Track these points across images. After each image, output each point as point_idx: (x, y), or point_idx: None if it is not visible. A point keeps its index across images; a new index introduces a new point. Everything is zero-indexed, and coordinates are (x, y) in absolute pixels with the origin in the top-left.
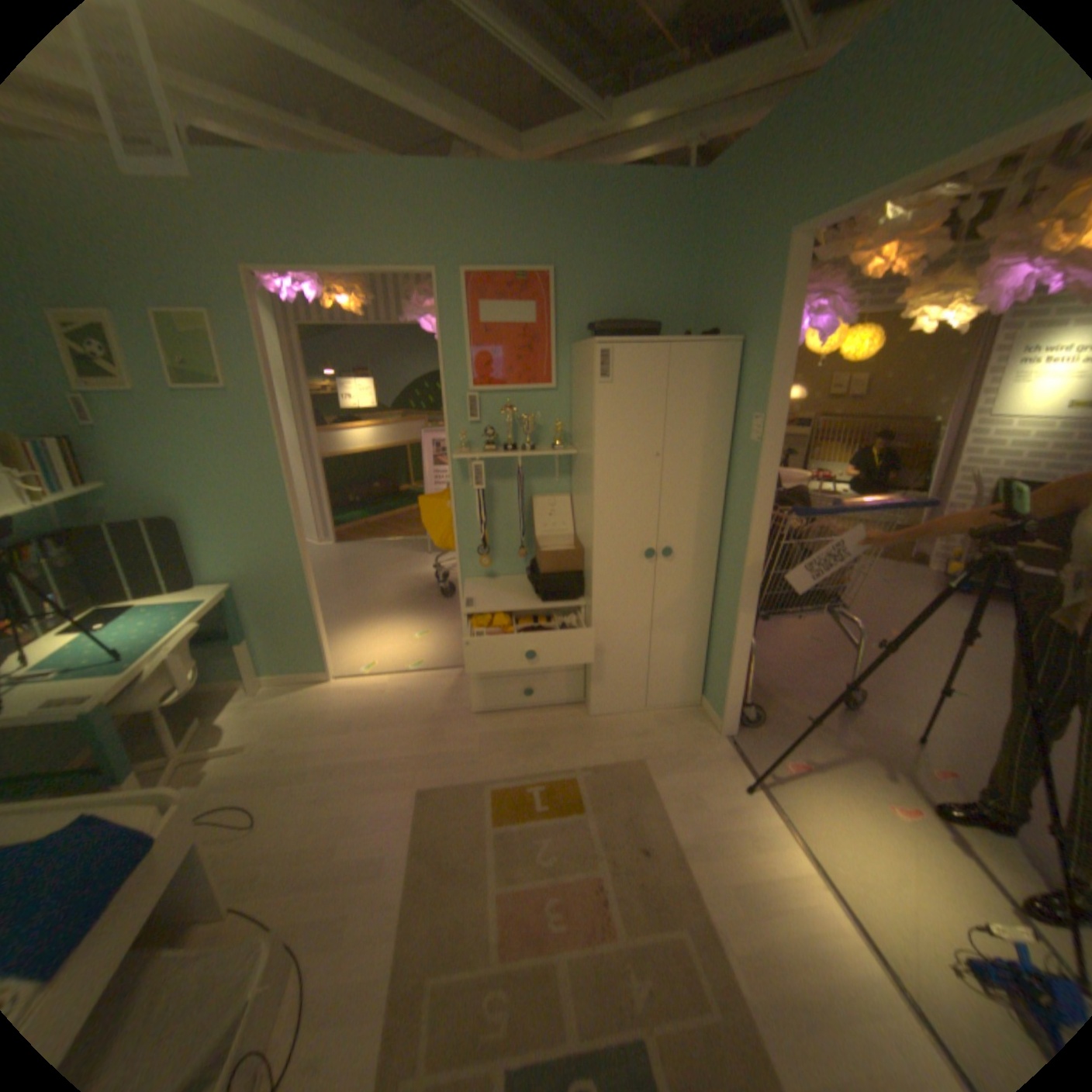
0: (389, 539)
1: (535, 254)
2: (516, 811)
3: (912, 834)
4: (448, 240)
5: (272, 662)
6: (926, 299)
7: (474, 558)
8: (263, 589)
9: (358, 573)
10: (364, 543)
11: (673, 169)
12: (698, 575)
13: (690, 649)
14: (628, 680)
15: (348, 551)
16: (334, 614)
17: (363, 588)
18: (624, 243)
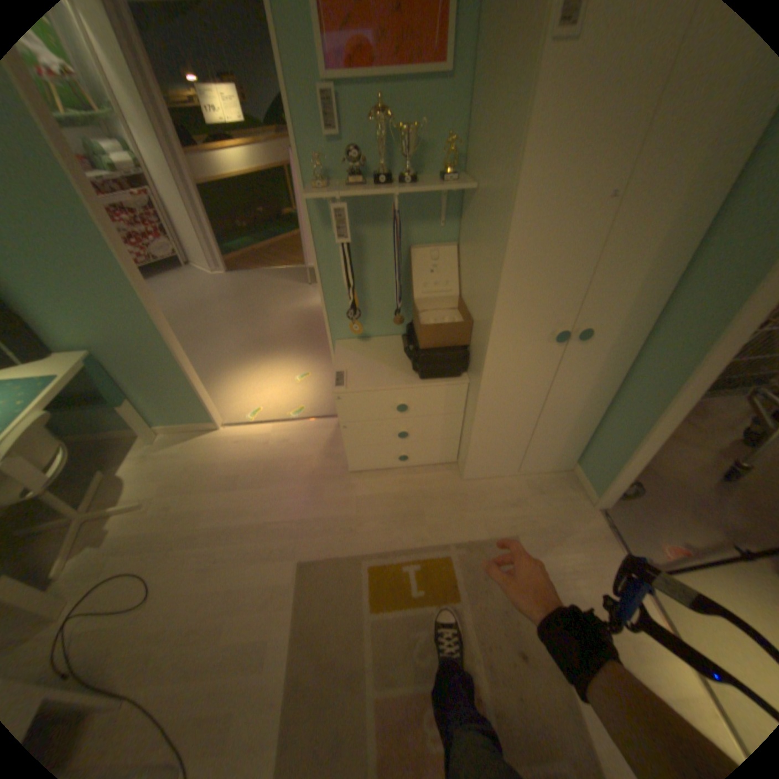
0: (272, 268)
1: None
2: (392, 593)
3: None
4: None
5: (160, 414)
6: None
7: (343, 318)
8: (126, 352)
9: (245, 305)
10: (251, 271)
11: None
12: (614, 358)
13: (578, 427)
14: (506, 452)
15: (237, 280)
16: (224, 351)
17: (249, 322)
18: None
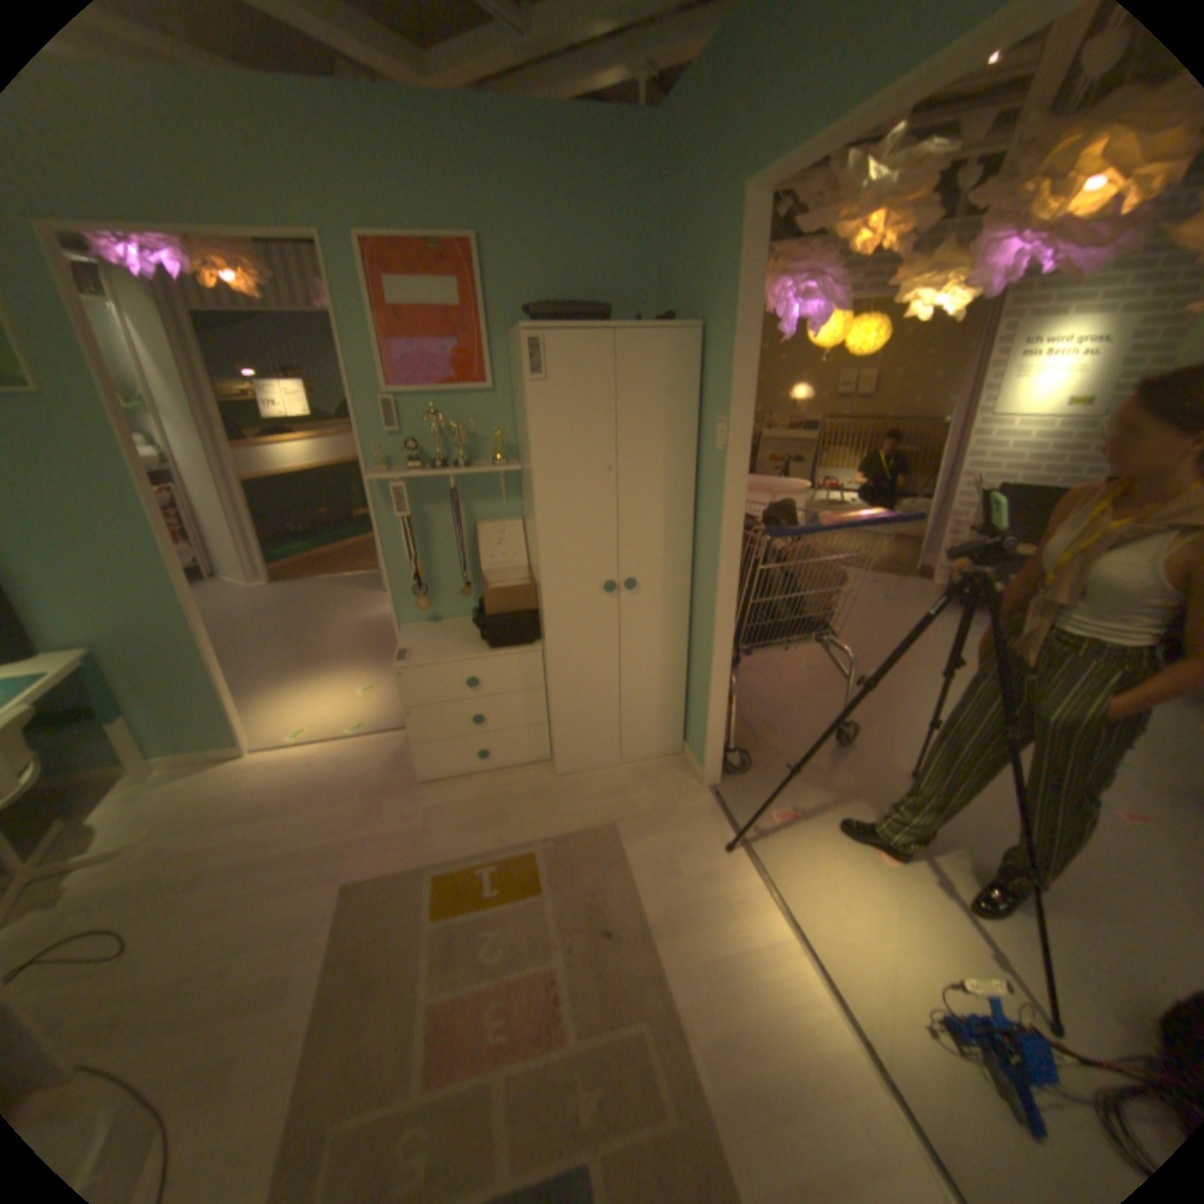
0: (336, 576)
1: (450, 216)
2: (460, 899)
3: (896, 880)
4: (330, 193)
5: (163, 740)
6: (924, 283)
7: (410, 600)
8: (138, 652)
9: (293, 620)
10: (305, 581)
11: (617, 109)
12: (668, 609)
13: (666, 692)
14: (598, 731)
15: (284, 592)
16: (259, 672)
17: (298, 638)
18: (563, 204)
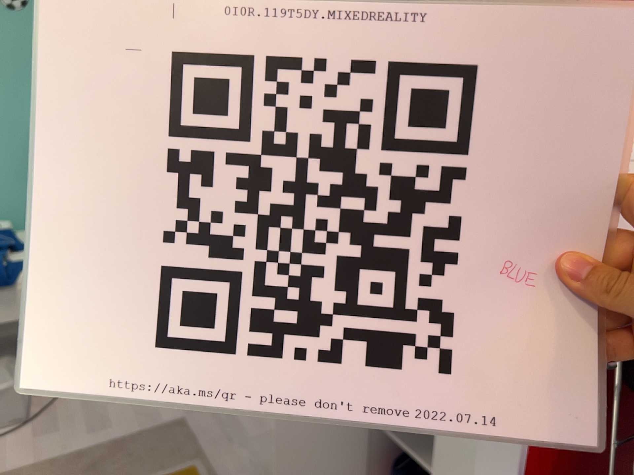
0: None
1: None
2: None
3: None
4: None
5: None
6: None
7: None
8: None
9: None
10: None
11: None
12: None
13: None
14: None
15: None
16: None
17: None
18: None
